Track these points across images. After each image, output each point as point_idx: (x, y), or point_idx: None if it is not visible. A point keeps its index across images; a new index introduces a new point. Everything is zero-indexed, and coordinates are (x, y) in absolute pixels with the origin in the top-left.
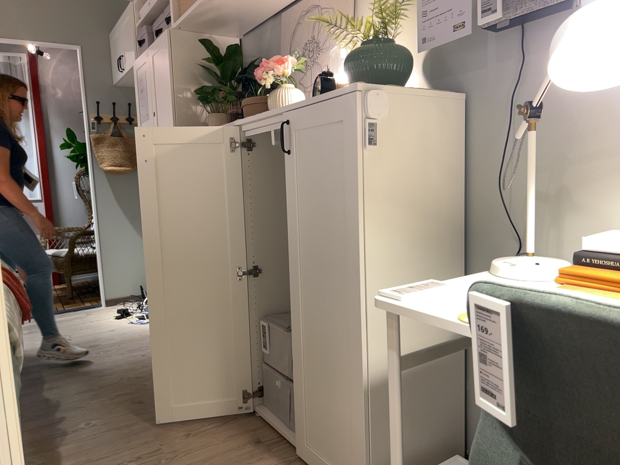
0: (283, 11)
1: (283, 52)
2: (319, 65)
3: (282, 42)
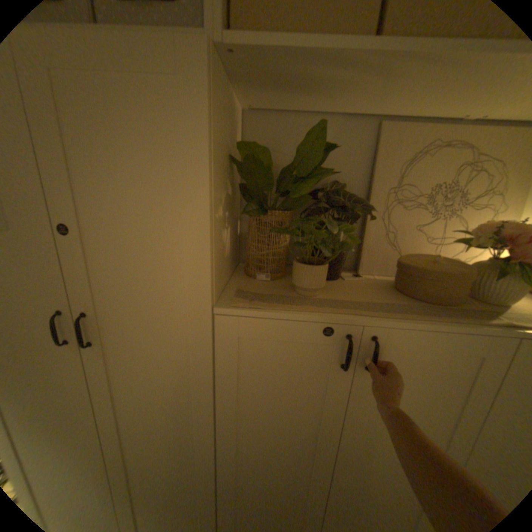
0: (386, 118)
1: (385, 178)
2: (464, 219)
3: (380, 162)
